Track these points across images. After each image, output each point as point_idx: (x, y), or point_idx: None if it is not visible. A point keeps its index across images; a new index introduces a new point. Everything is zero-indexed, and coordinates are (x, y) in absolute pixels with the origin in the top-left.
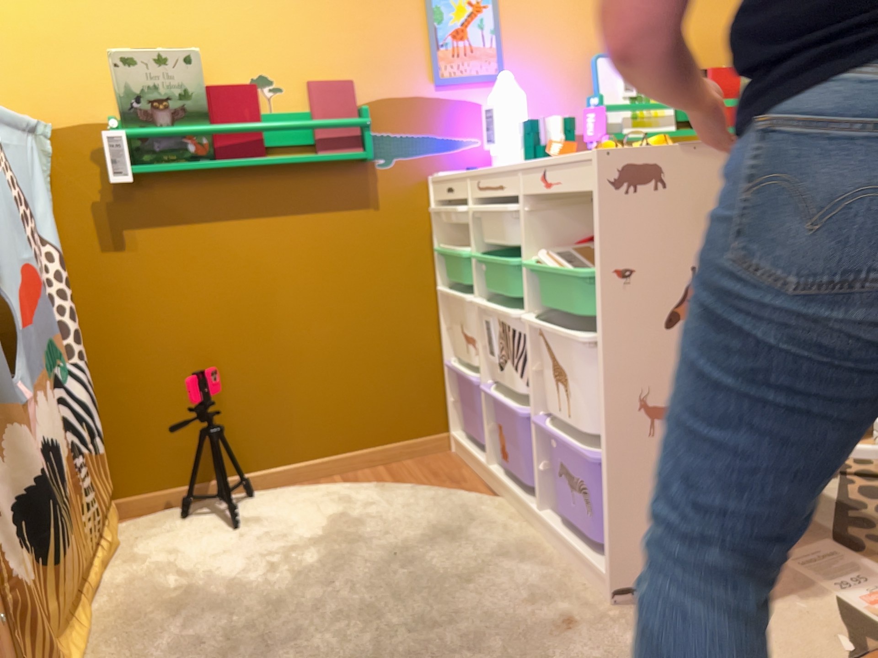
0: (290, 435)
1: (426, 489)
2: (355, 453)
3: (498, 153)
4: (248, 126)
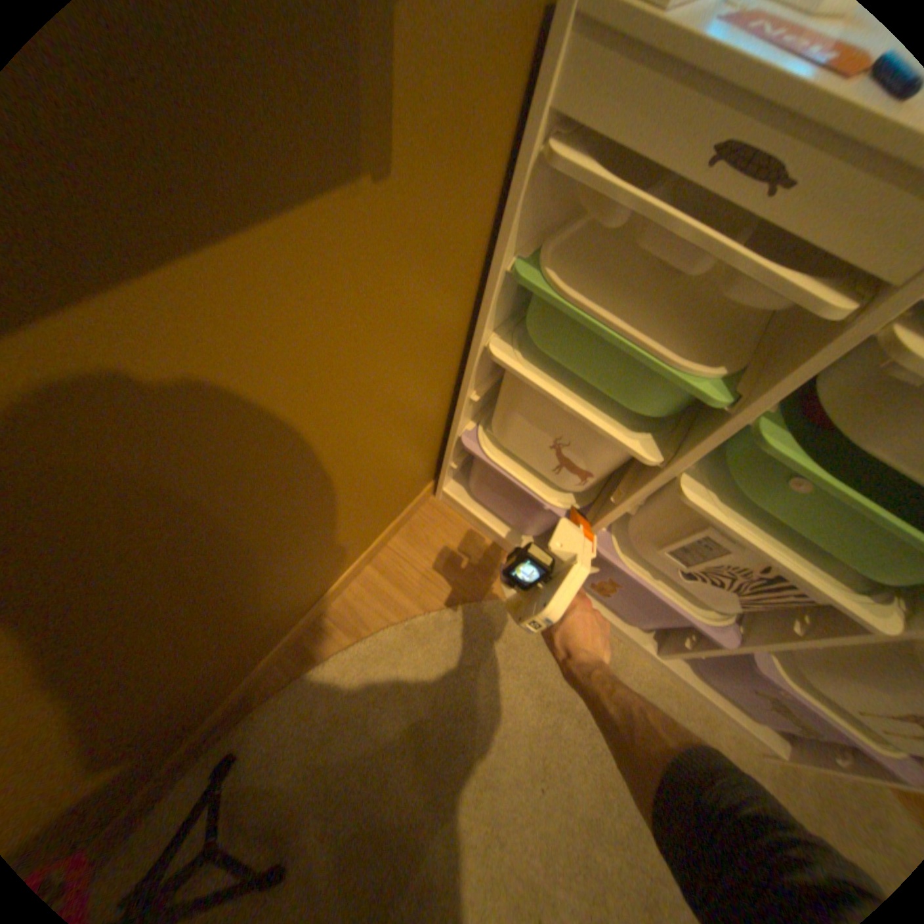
0: (247, 658)
1: (471, 605)
2: (339, 583)
3: None
4: None
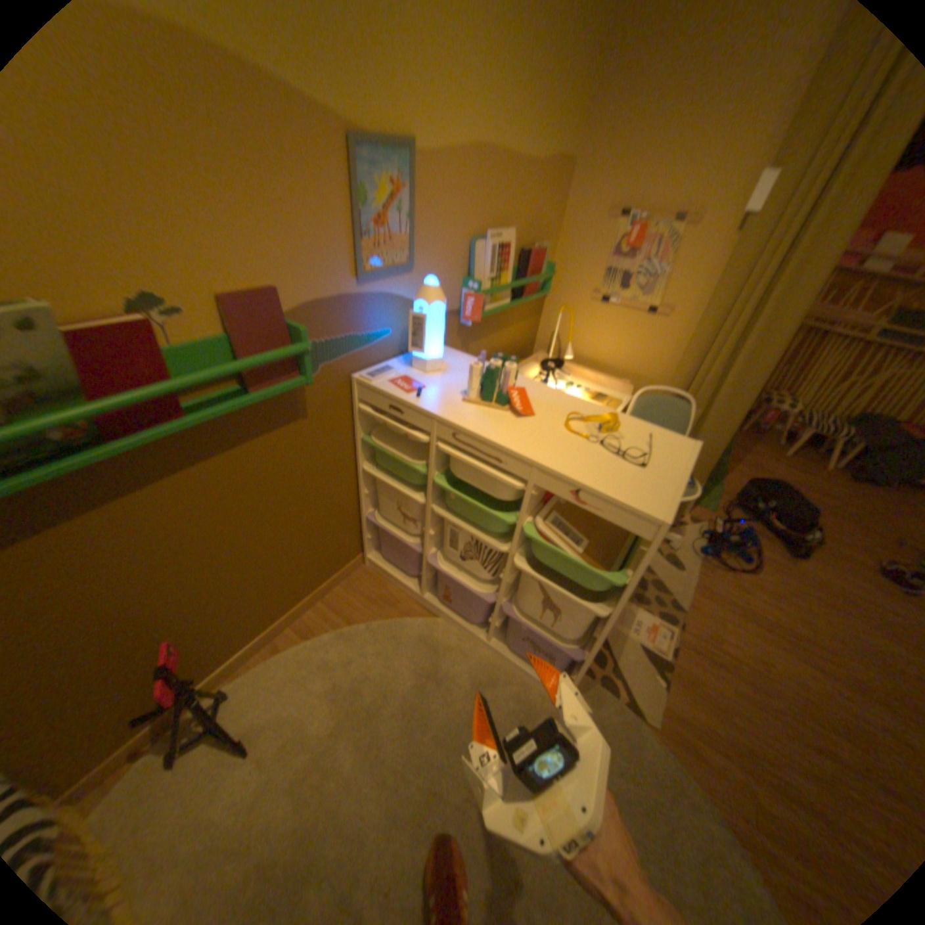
0: (244, 629)
1: (378, 622)
2: (299, 606)
3: (420, 356)
4: (153, 383)
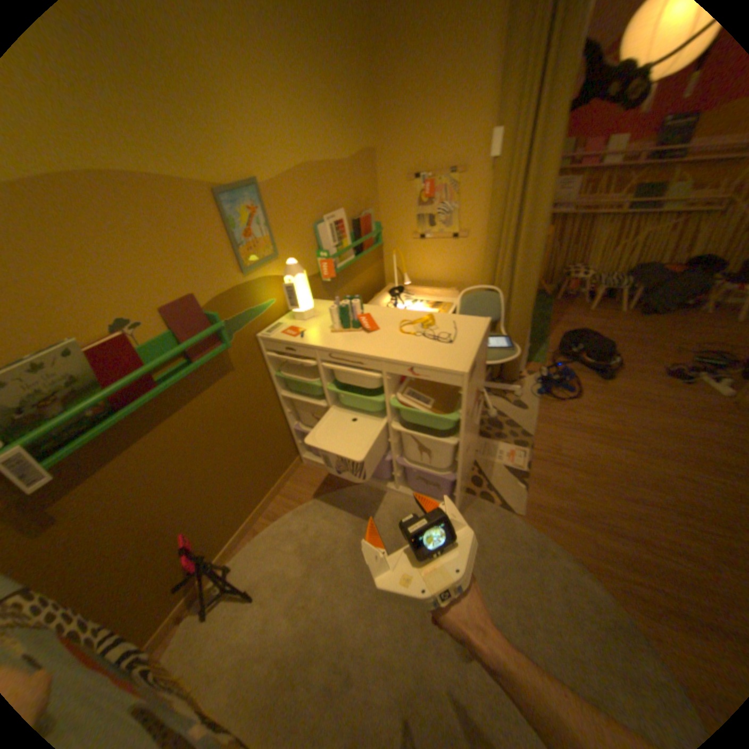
0: (230, 522)
1: (320, 497)
2: (264, 500)
3: (298, 310)
4: (134, 369)
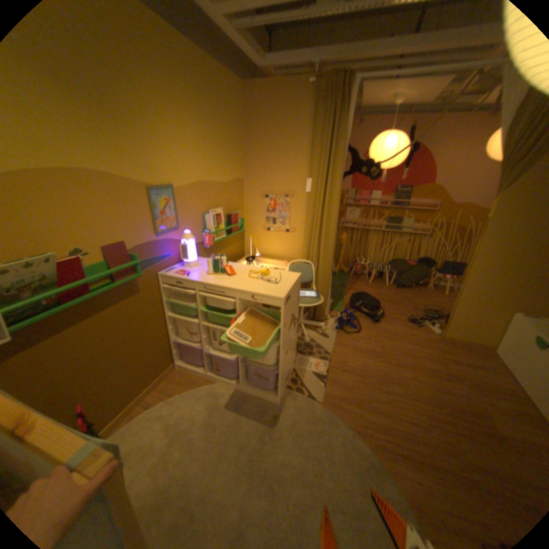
0: (114, 406)
1: (185, 392)
2: (142, 394)
3: (187, 261)
4: (79, 280)
